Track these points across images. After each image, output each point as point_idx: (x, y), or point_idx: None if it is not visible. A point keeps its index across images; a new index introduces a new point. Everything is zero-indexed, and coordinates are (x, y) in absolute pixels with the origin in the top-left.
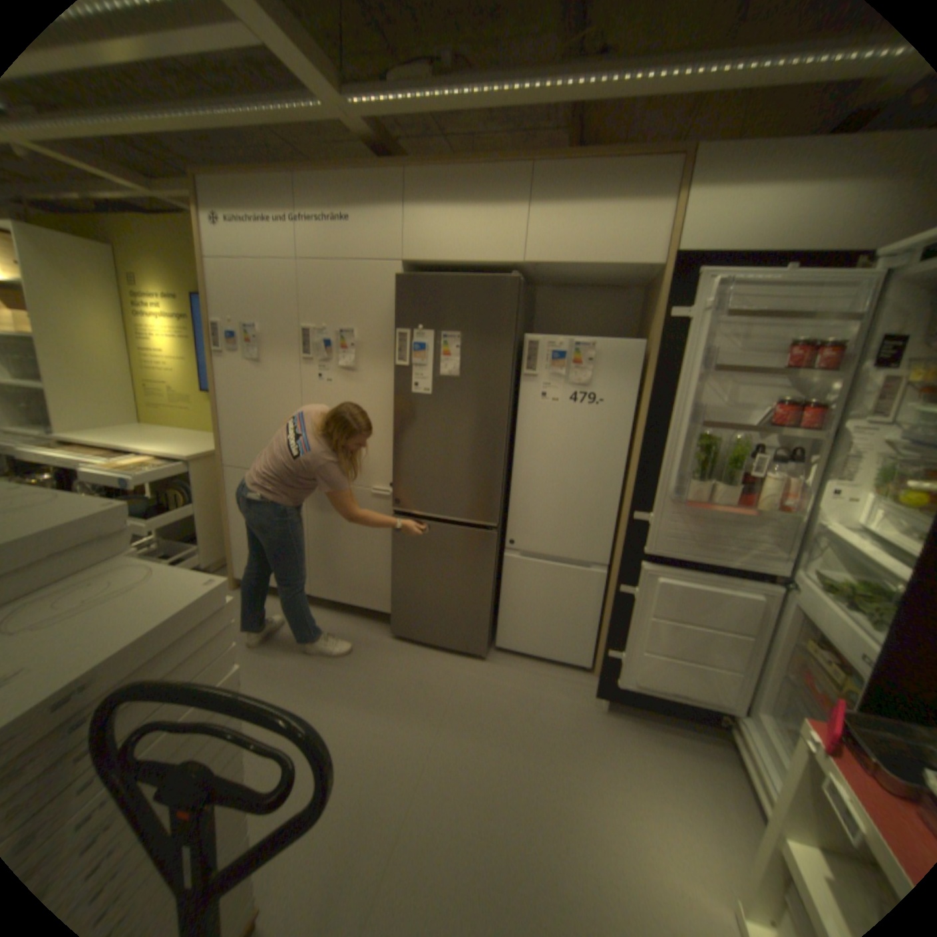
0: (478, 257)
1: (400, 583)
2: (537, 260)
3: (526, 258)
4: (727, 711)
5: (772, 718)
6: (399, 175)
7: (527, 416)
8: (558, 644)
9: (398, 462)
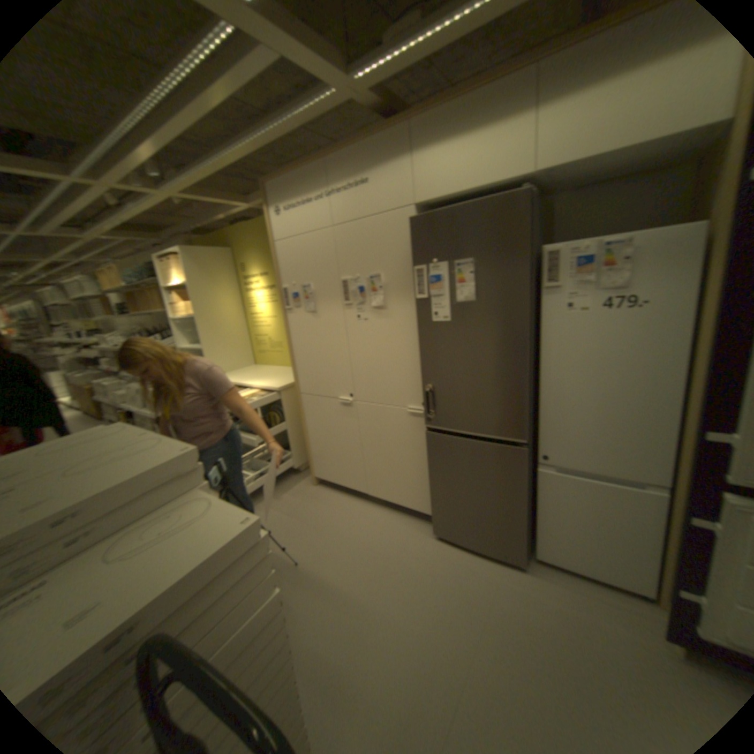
0: (484, 180)
1: (437, 491)
2: (549, 165)
3: (536, 167)
4: None
5: None
6: (403, 129)
7: (551, 330)
8: (610, 567)
9: (425, 385)
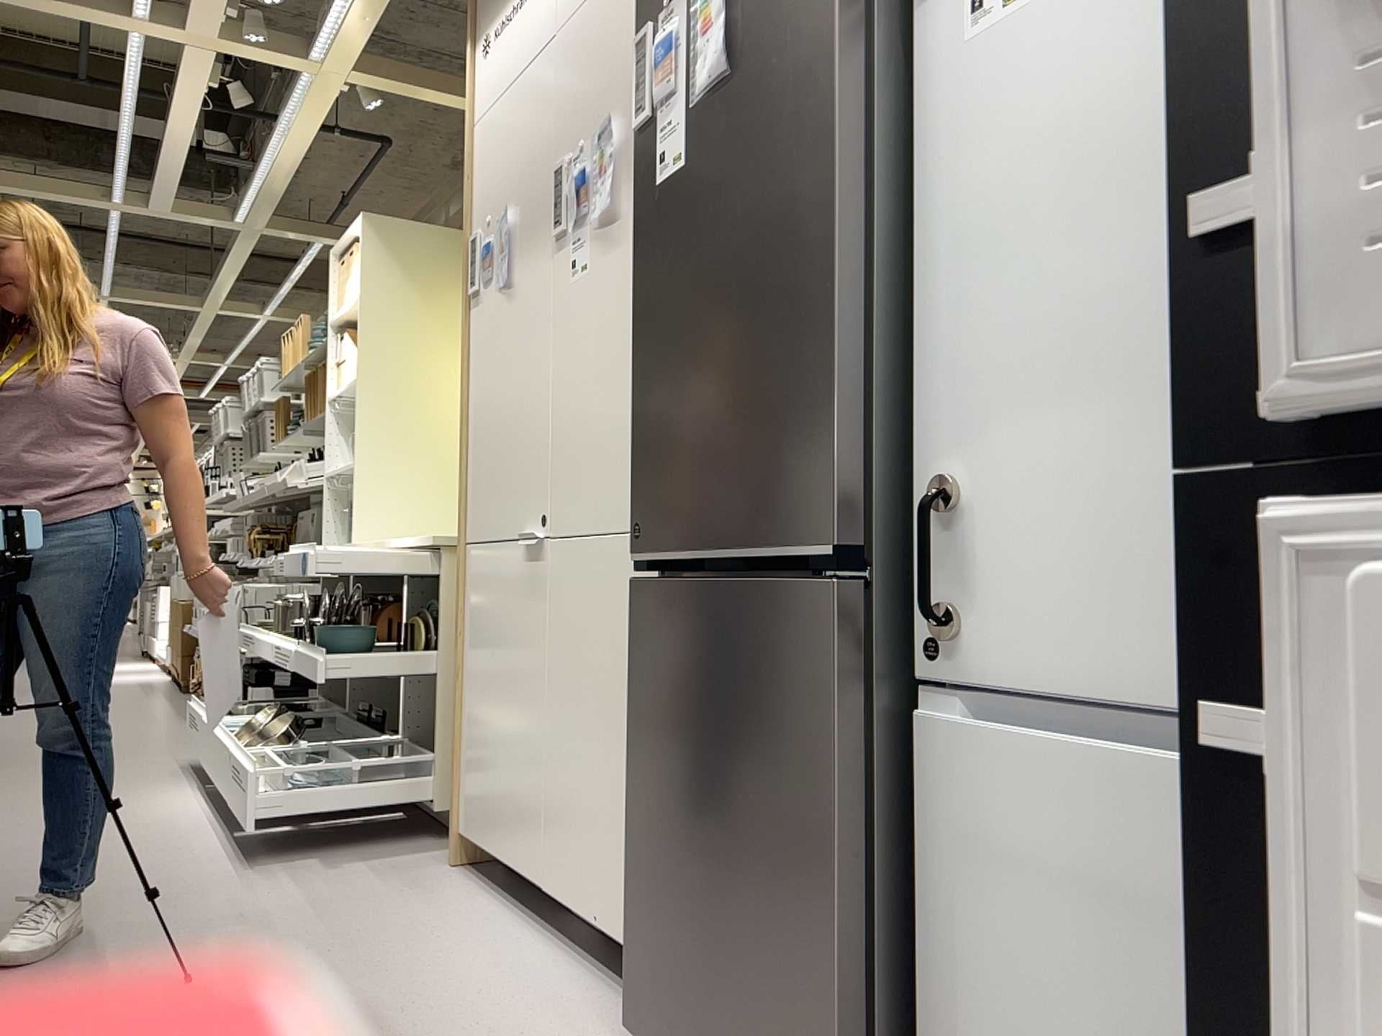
0: None
1: (641, 829)
2: None
3: None
4: None
5: None
6: None
7: (944, 115)
8: None
9: (638, 408)
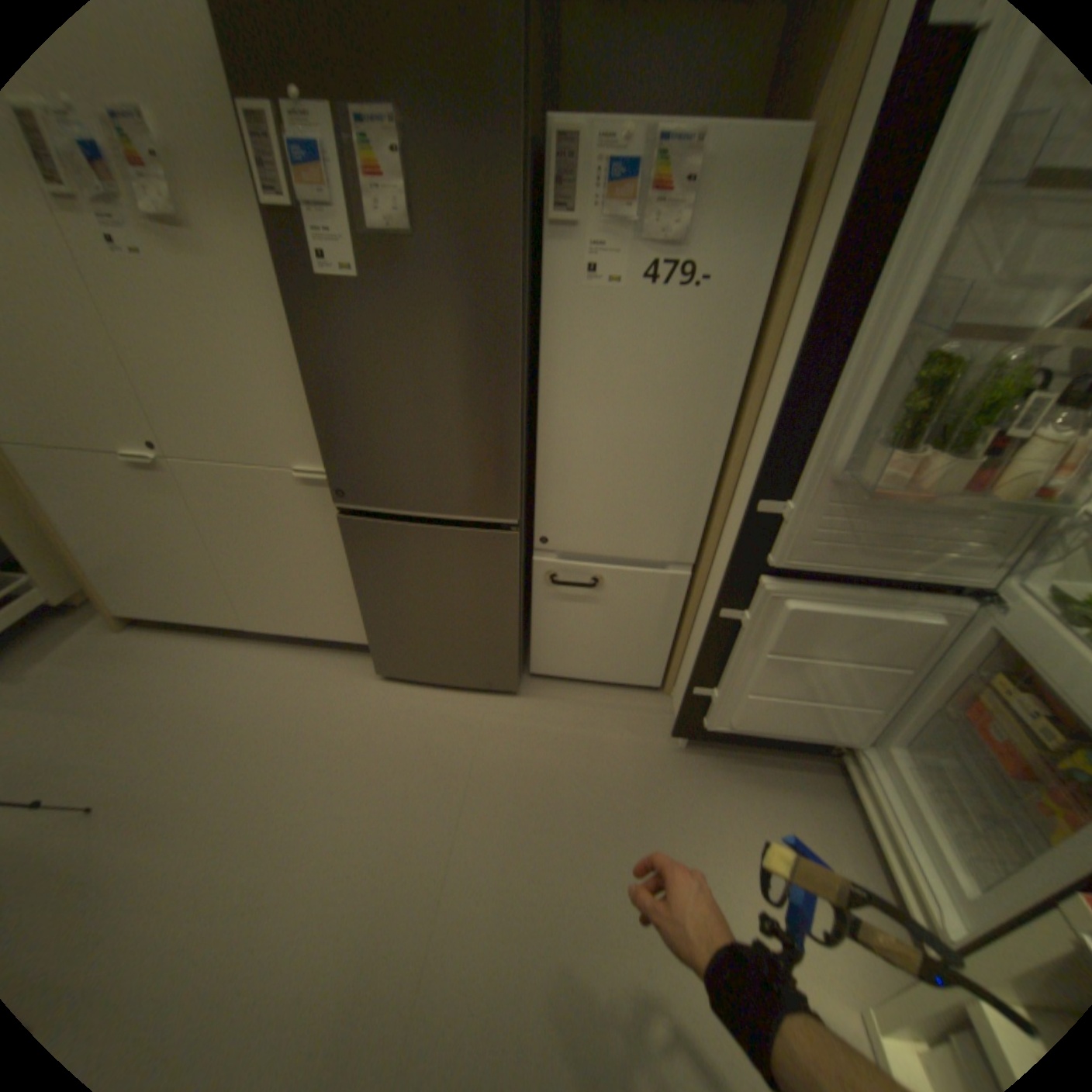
0: None
1: (375, 611)
2: None
3: None
4: (846, 744)
5: (905, 750)
6: None
7: (560, 318)
8: (616, 664)
9: (324, 422)
